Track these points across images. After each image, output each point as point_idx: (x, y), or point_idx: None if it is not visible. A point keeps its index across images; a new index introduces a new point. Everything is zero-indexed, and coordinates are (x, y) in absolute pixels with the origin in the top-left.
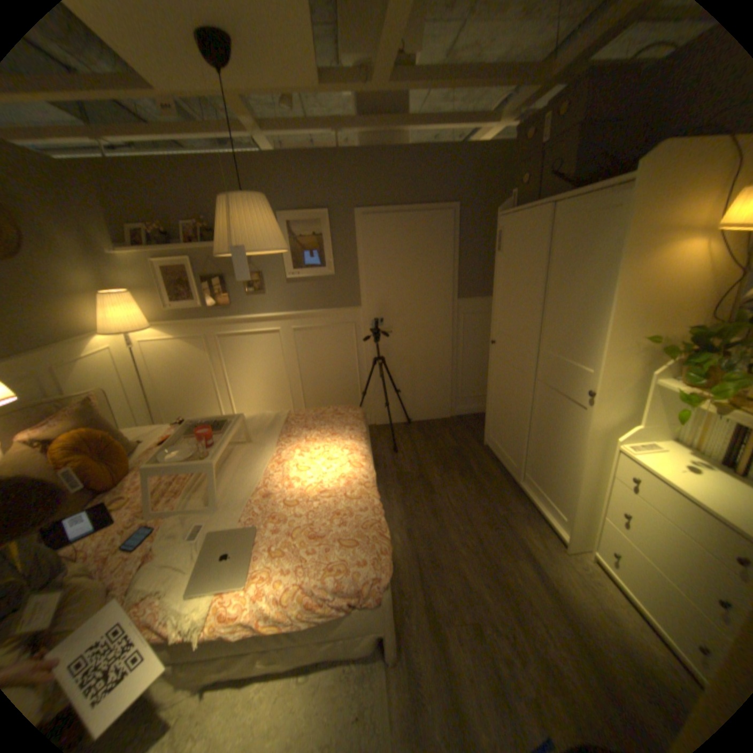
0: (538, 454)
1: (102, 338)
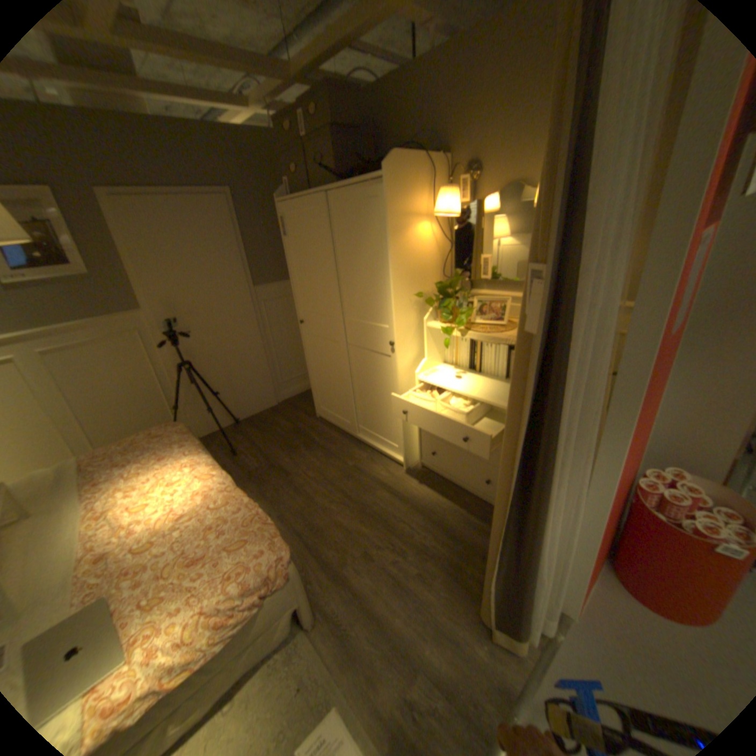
0: (364, 406)
1: None
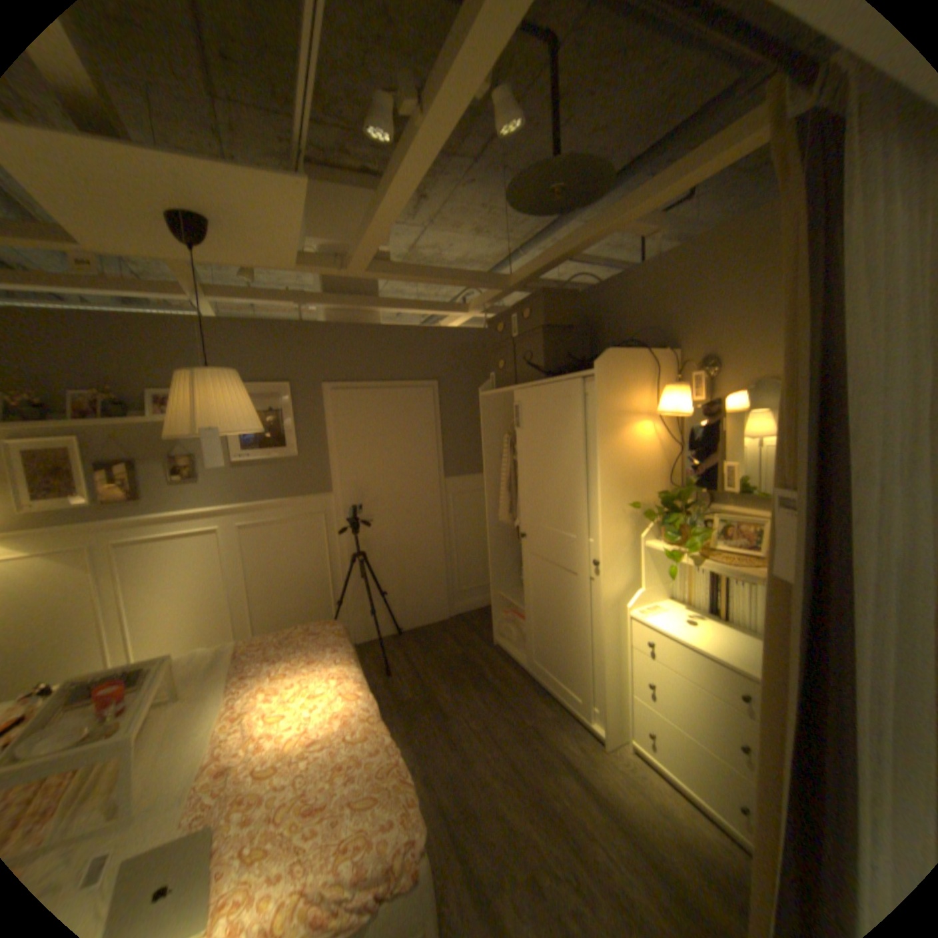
0: (556, 642)
1: None
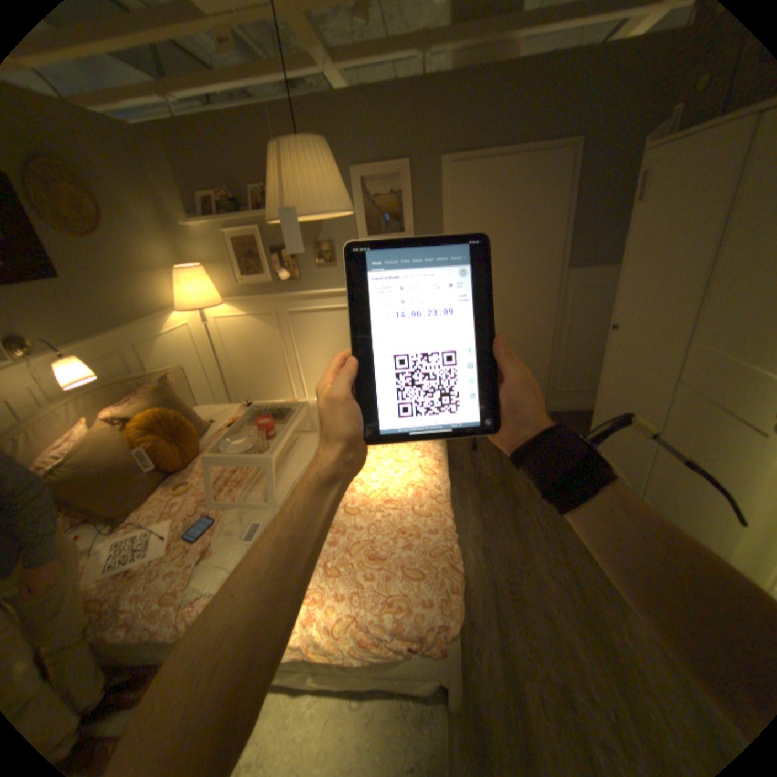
0: (669, 480)
1: (180, 314)
